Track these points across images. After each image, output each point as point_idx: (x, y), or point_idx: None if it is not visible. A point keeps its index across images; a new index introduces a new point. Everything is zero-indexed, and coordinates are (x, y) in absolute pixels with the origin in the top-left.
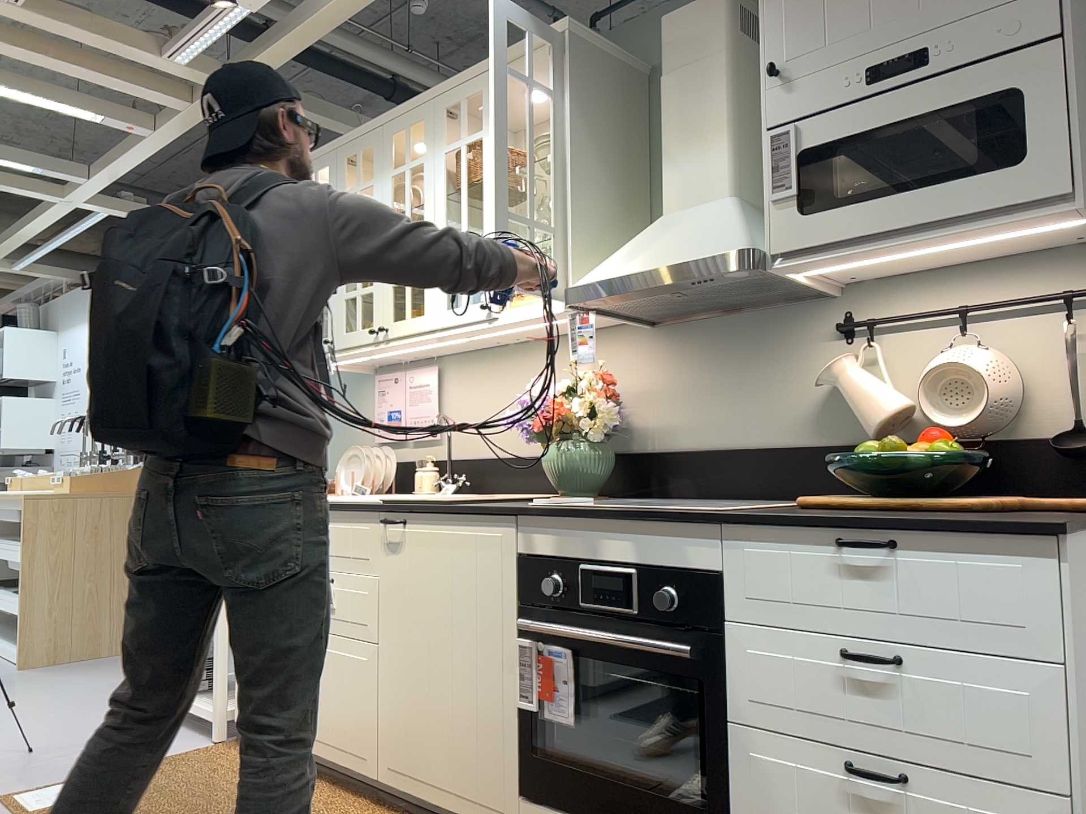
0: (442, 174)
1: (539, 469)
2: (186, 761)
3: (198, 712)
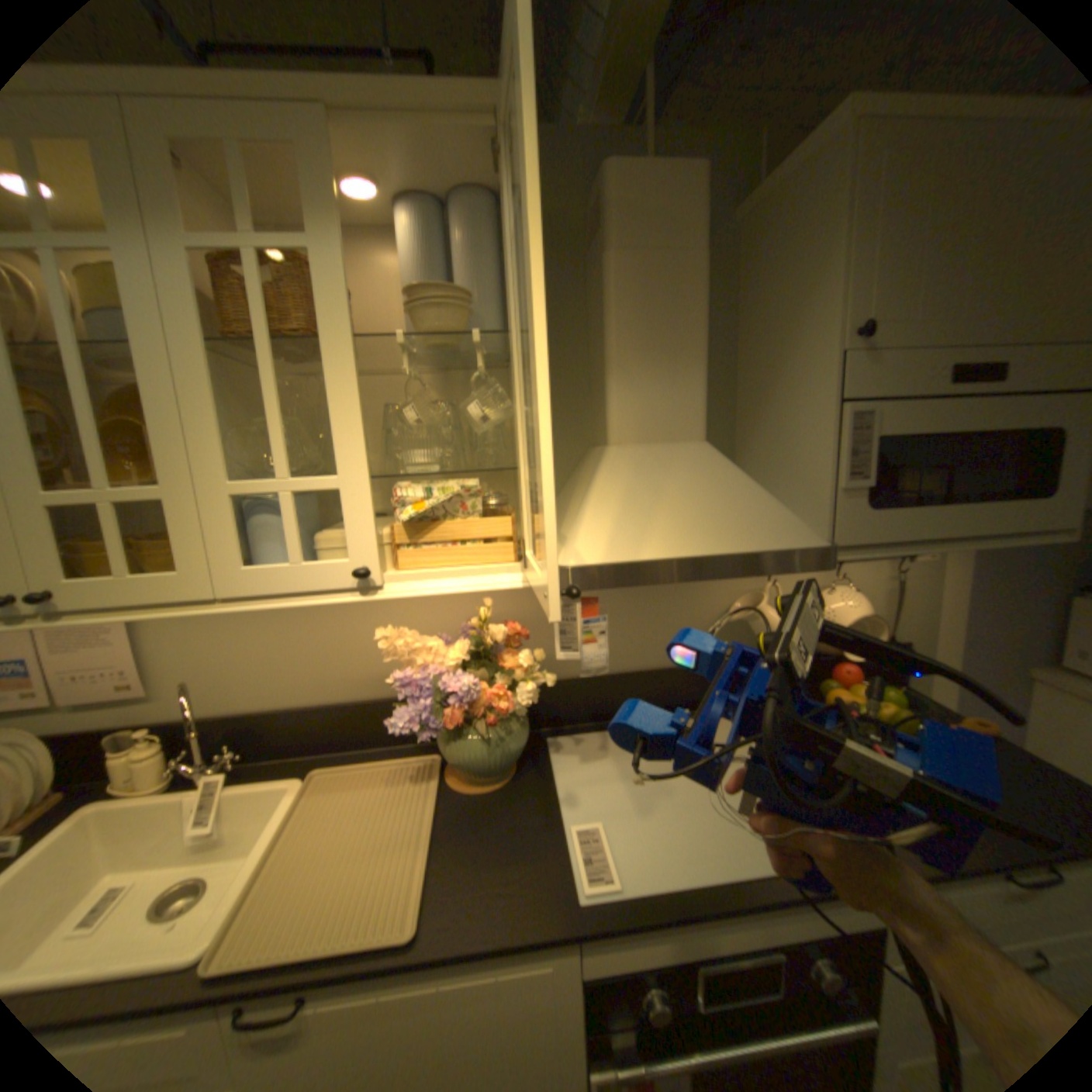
0: (185, 289)
1: (366, 717)
2: None
3: None
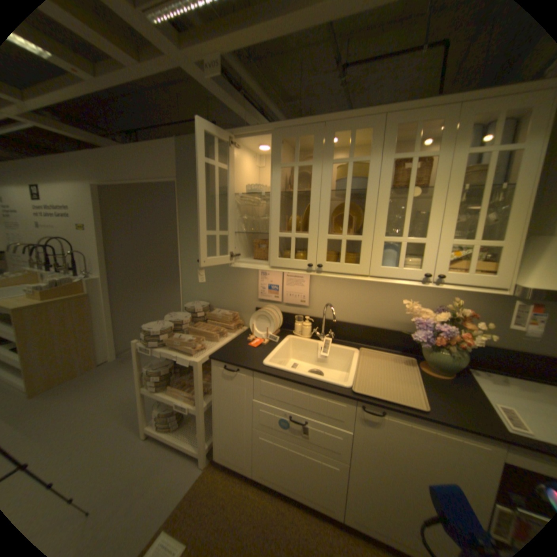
0: (389, 173)
1: (383, 335)
2: (199, 500)
3: (183, 452)
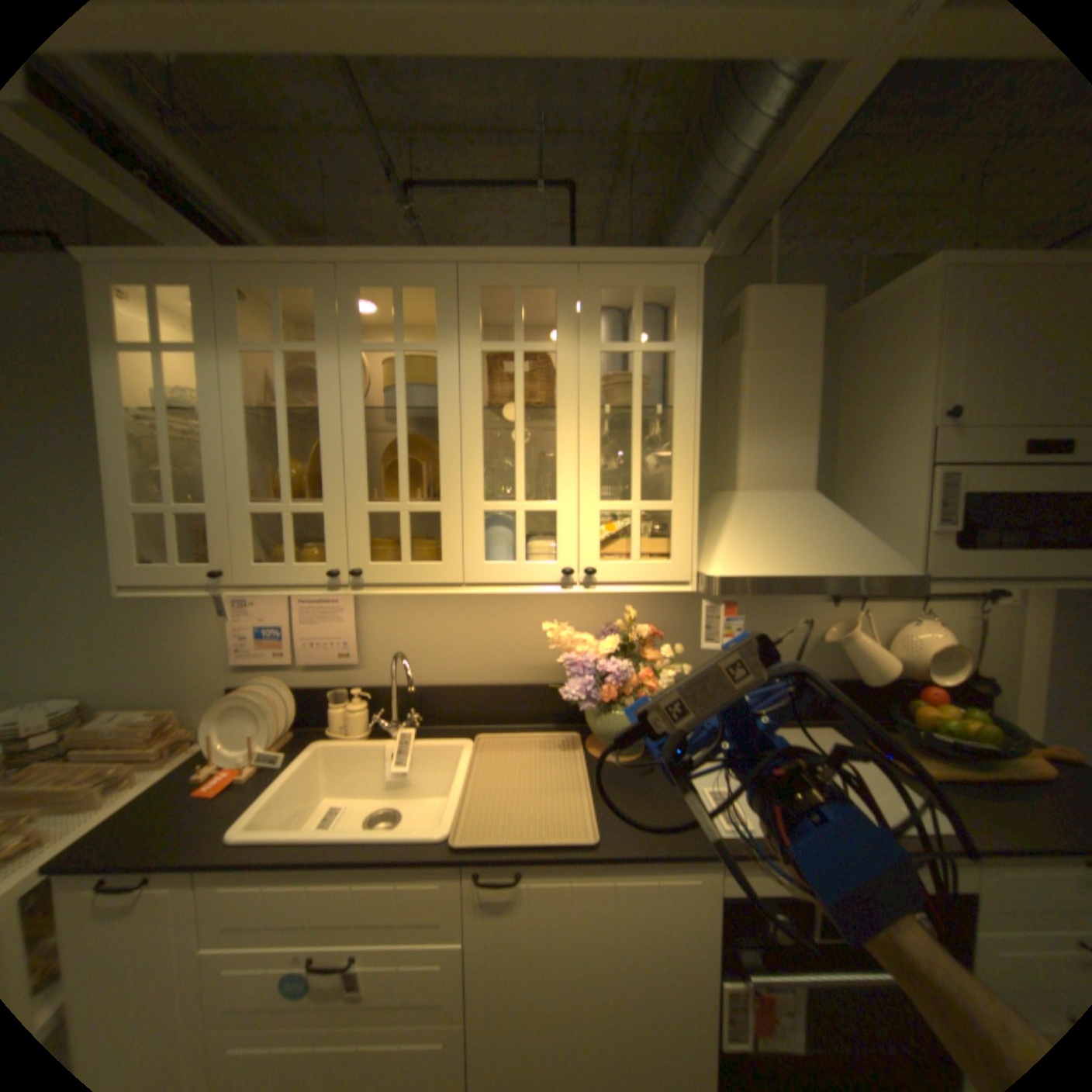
0: (477, 378)
1: (518, 699)
2: None
3: None
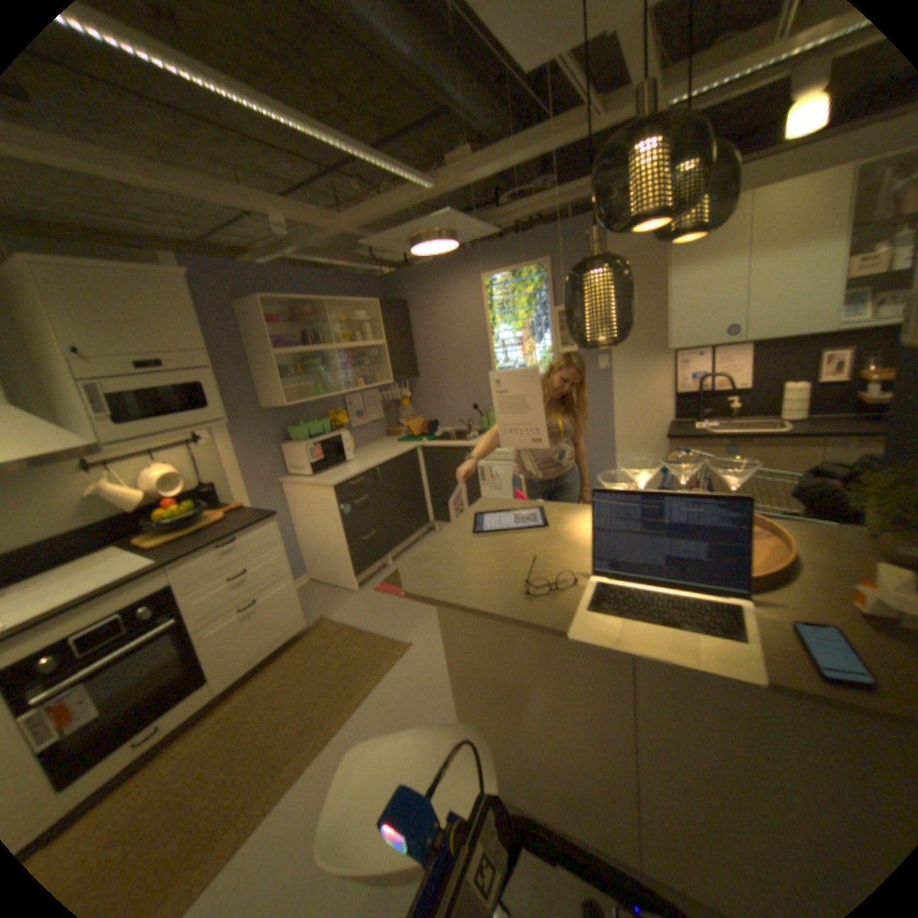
0: None
1: None
2: None
3: None
